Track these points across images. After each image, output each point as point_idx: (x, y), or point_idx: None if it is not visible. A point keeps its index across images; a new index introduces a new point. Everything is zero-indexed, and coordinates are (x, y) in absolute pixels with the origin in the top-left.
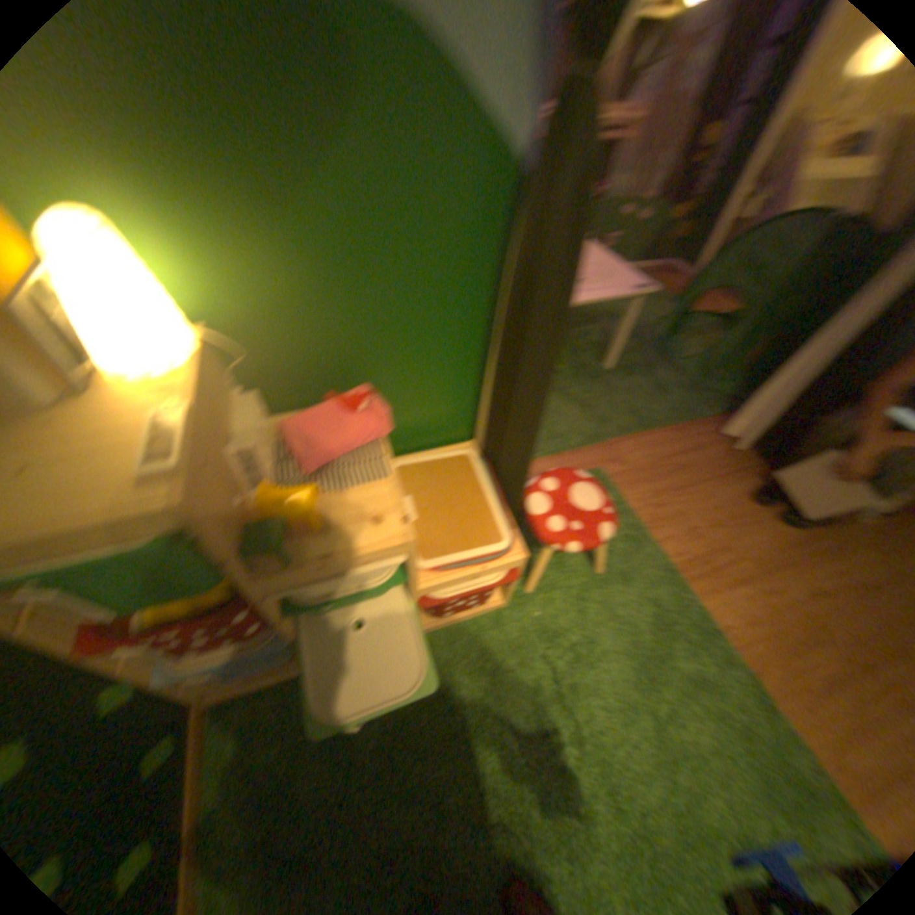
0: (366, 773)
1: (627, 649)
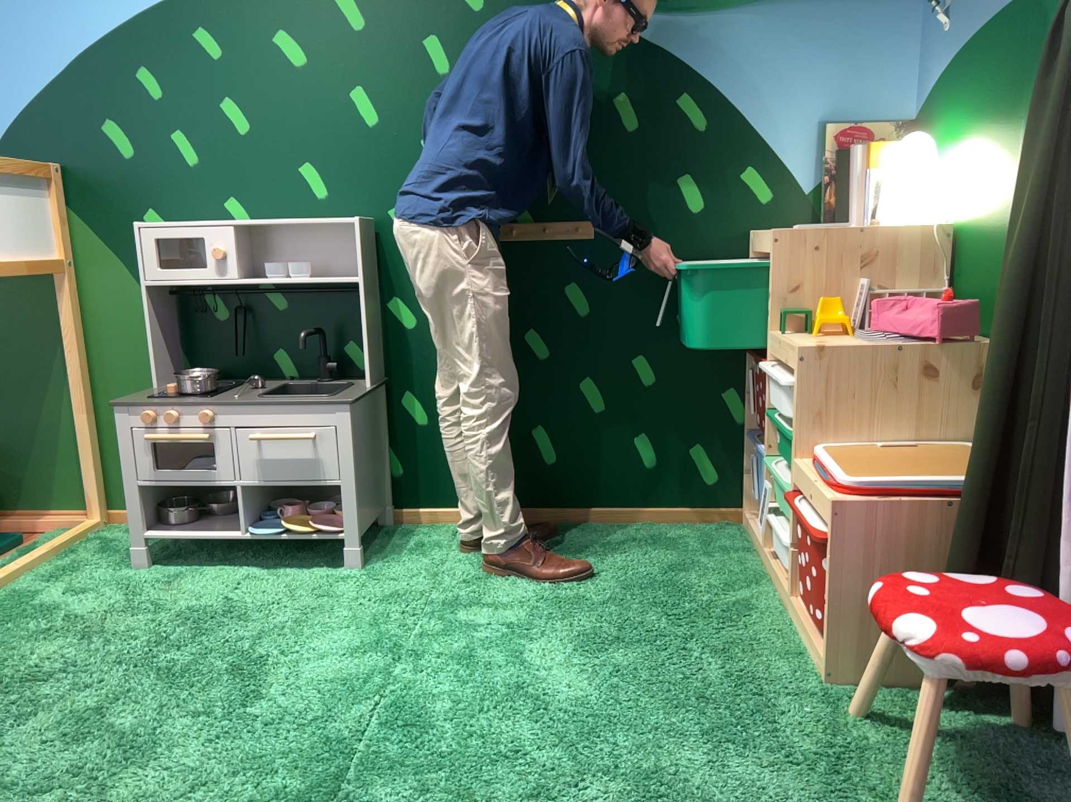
0: (657, 576)
1: (727, 795)
